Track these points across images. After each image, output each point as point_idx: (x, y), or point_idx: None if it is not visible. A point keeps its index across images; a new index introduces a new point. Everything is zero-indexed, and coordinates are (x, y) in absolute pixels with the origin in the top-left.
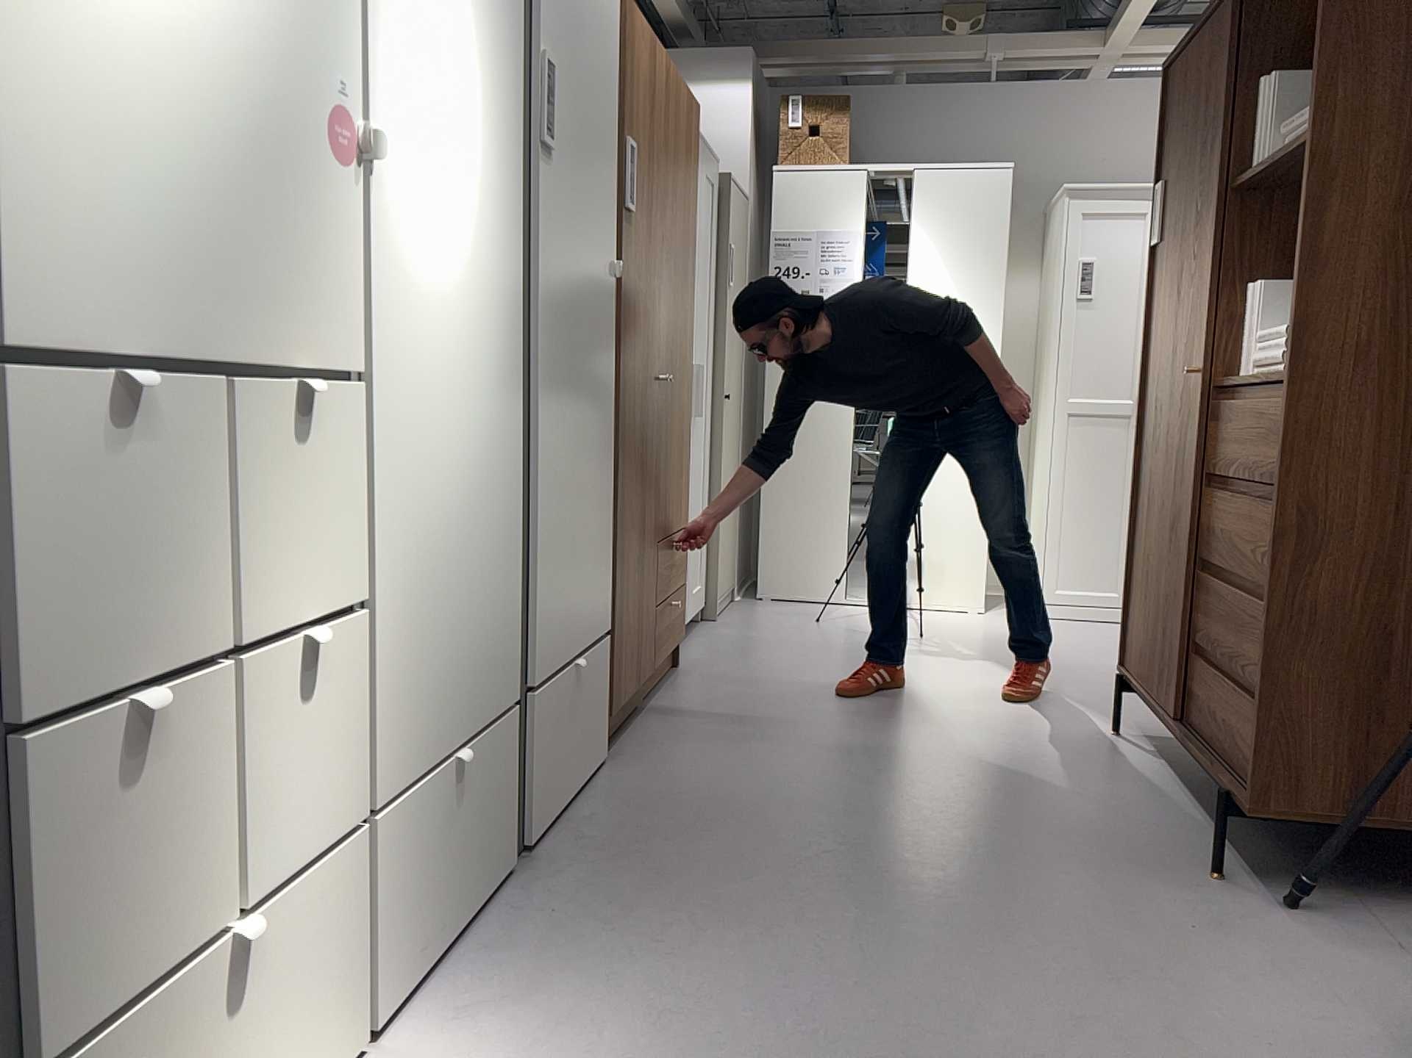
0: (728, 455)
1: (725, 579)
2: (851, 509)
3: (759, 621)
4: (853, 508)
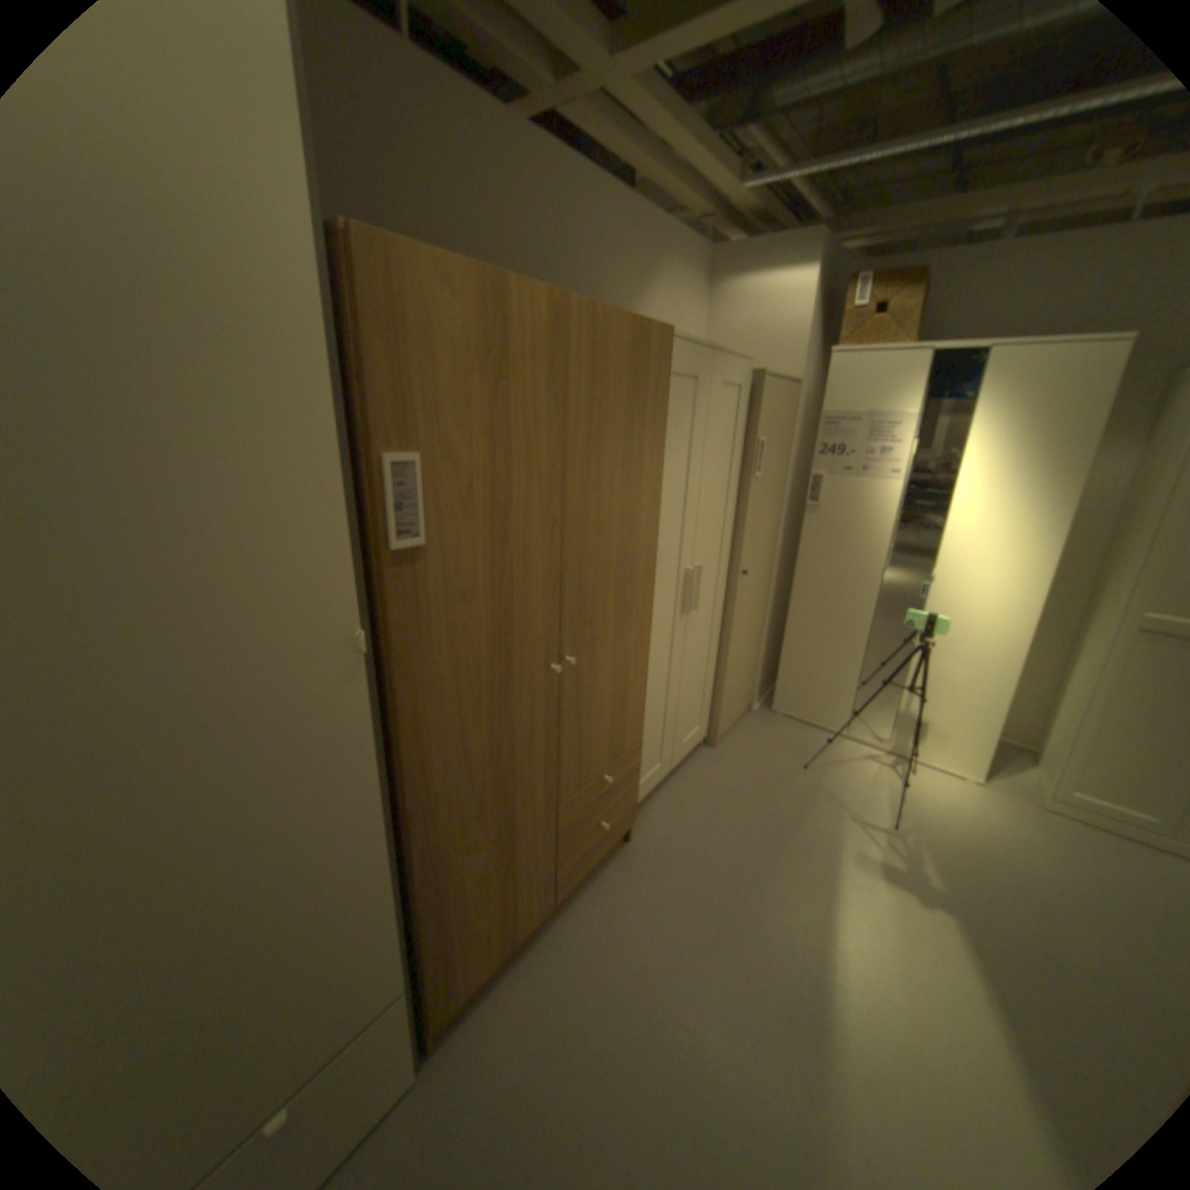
0: (744, 617)
1: (733, 708)
2: (861, 664)
3: (754, 752)
4: (864, 662)
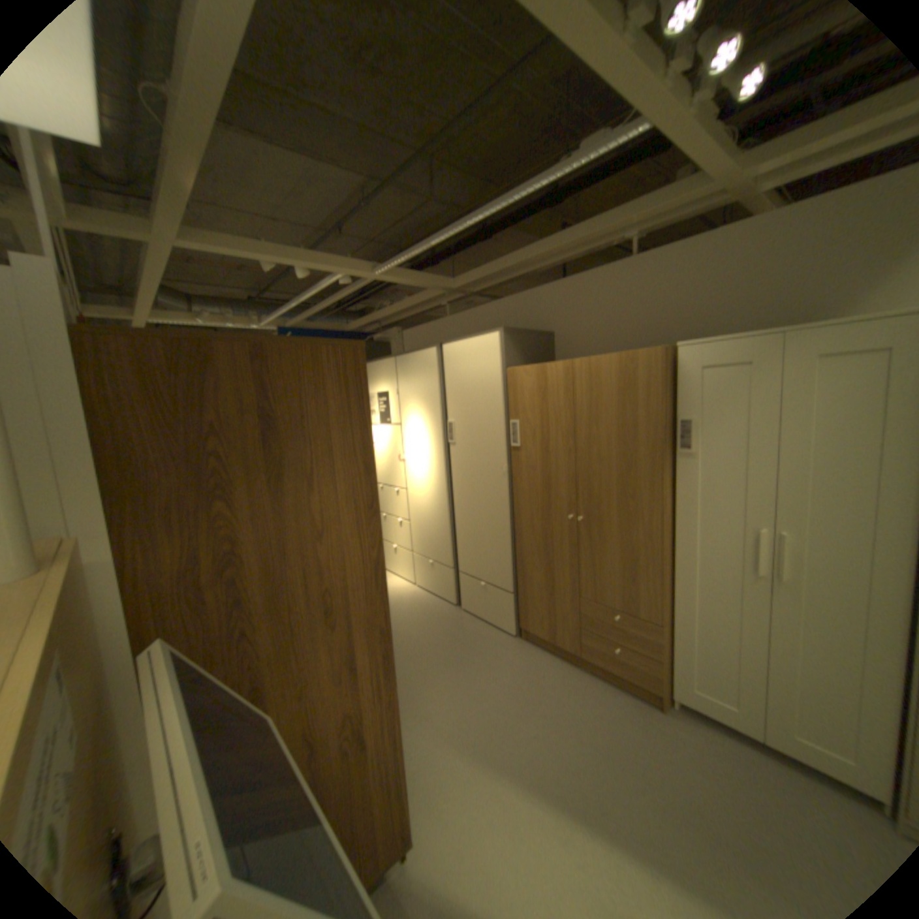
0: None
1: None
2: None
3: None
4: None
